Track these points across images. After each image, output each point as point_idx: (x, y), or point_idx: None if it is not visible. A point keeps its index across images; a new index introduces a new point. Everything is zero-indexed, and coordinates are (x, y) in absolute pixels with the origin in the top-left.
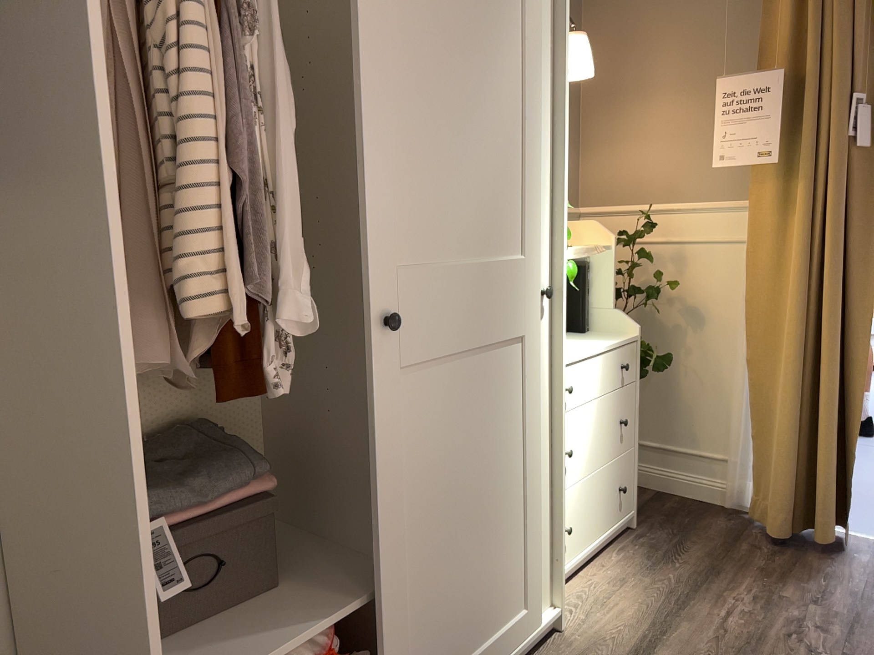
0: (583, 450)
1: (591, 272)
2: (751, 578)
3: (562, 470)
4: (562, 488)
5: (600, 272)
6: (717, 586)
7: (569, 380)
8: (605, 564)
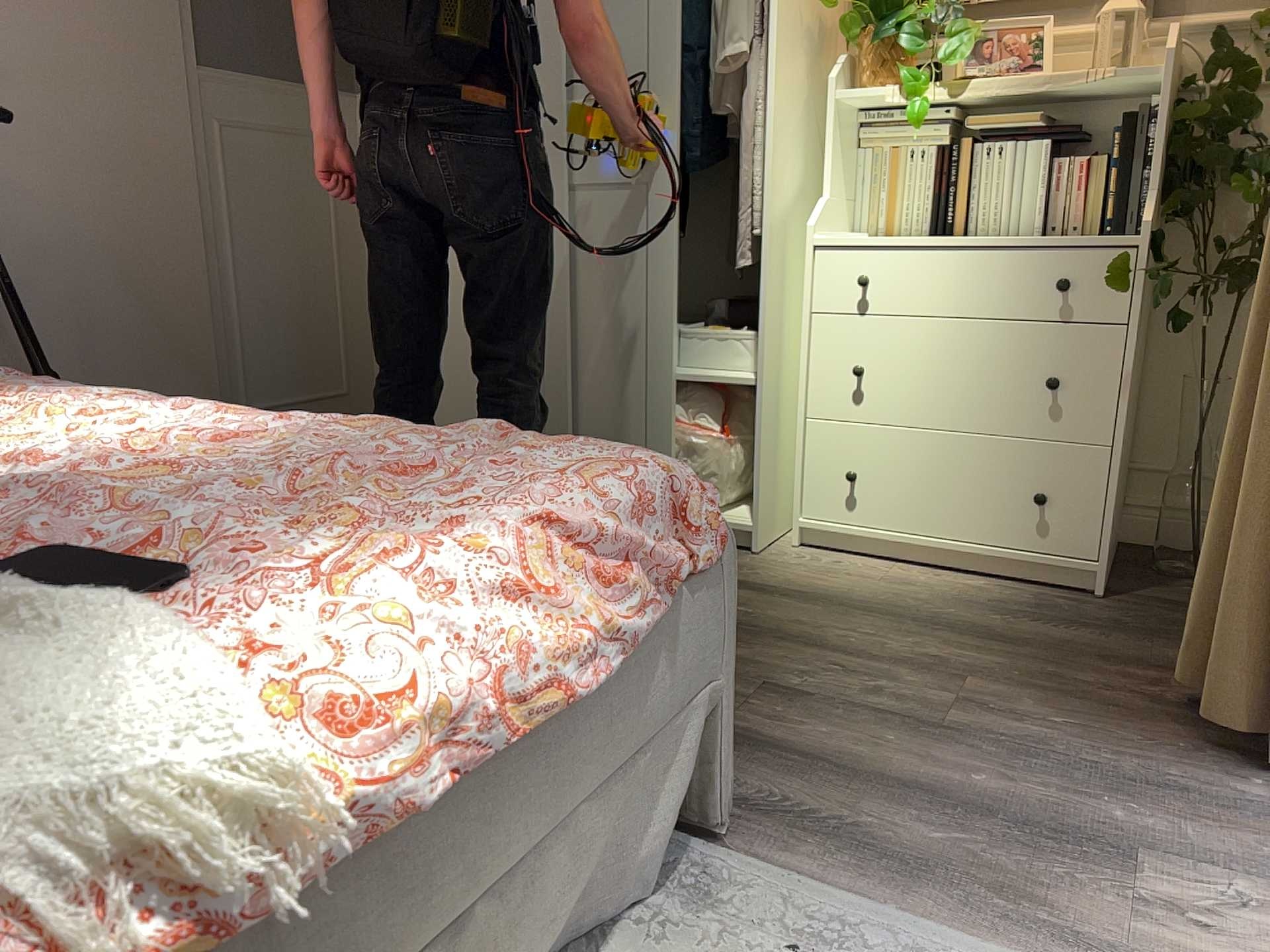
0: (913, 385)
1: (1153, 124)
2: (1015, 669)
3: (763, 358)
4: (762, 379)
5: (1159, 122)
6: (954, 640)
7: (874, 270)
8: (945, 578)
